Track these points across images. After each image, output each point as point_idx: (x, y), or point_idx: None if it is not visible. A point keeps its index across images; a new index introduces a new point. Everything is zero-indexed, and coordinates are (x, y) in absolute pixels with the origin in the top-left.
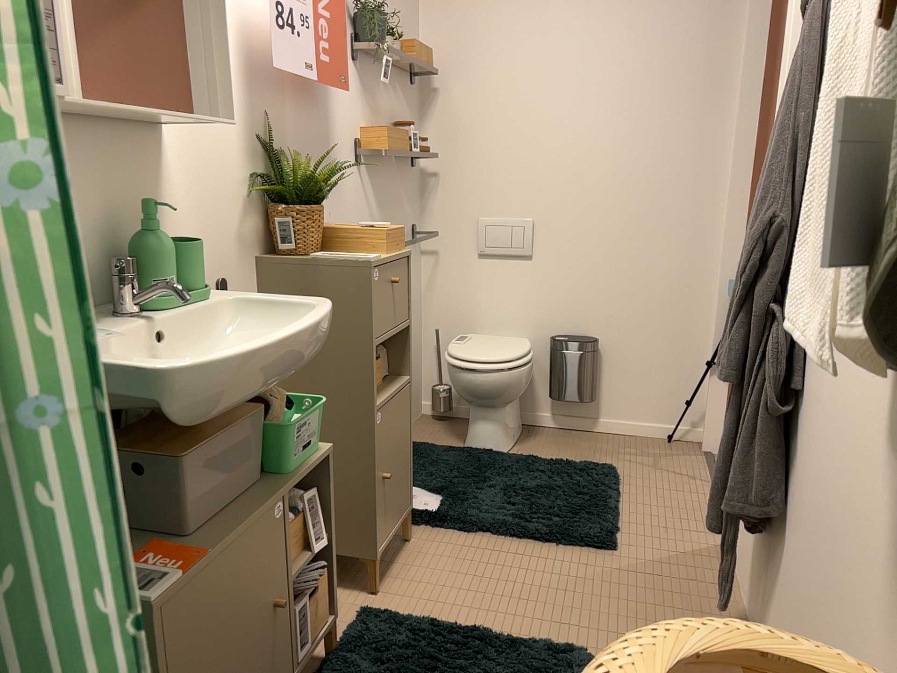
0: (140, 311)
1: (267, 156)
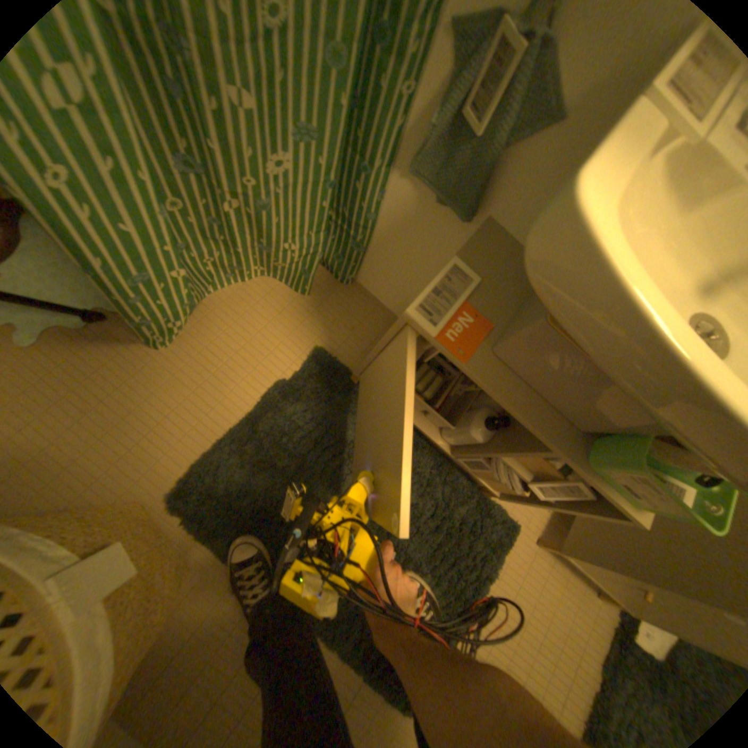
0: None
1: None
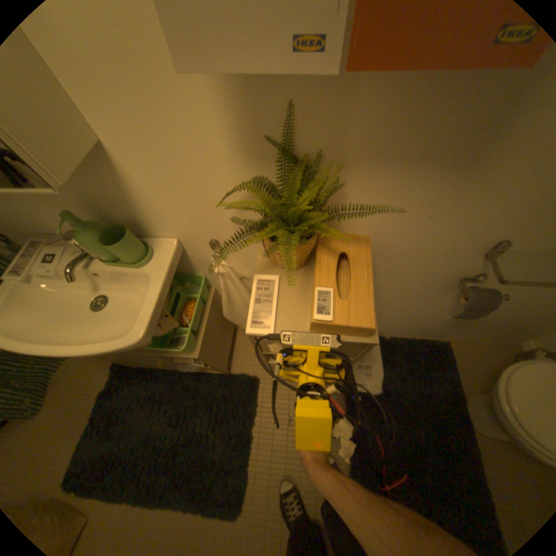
0: (94, 256)
1: (280, 157)
